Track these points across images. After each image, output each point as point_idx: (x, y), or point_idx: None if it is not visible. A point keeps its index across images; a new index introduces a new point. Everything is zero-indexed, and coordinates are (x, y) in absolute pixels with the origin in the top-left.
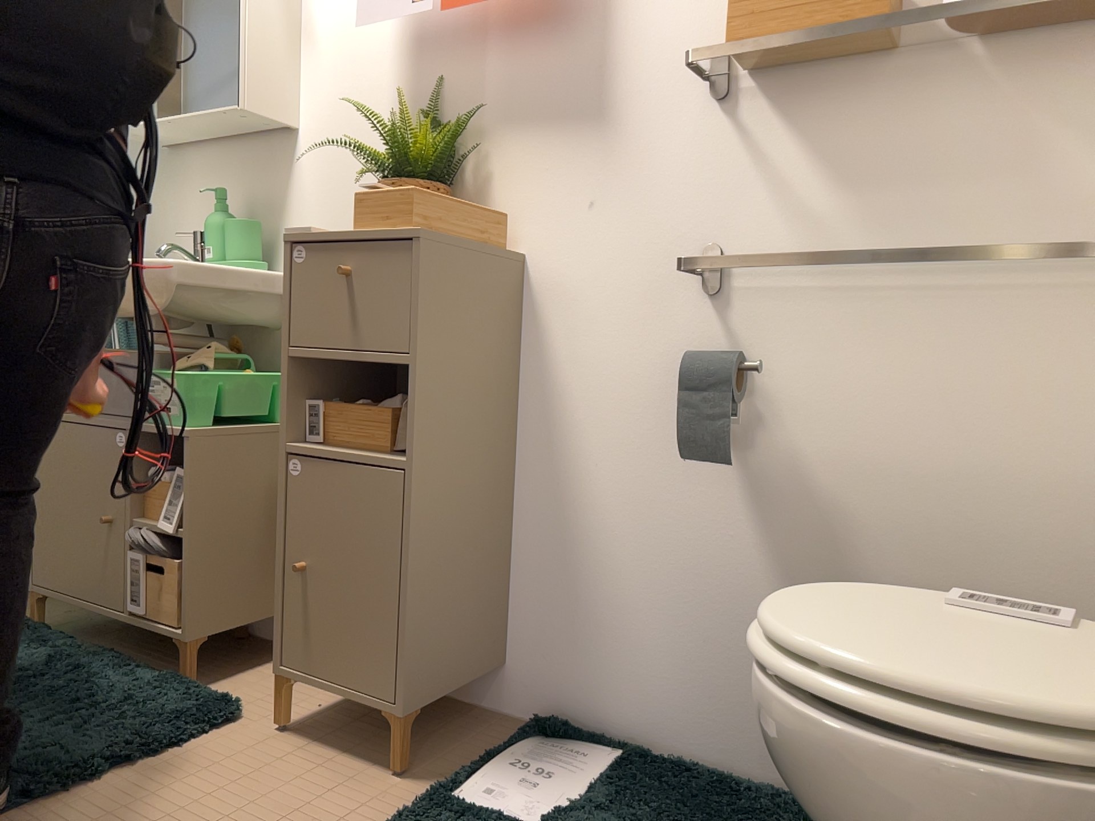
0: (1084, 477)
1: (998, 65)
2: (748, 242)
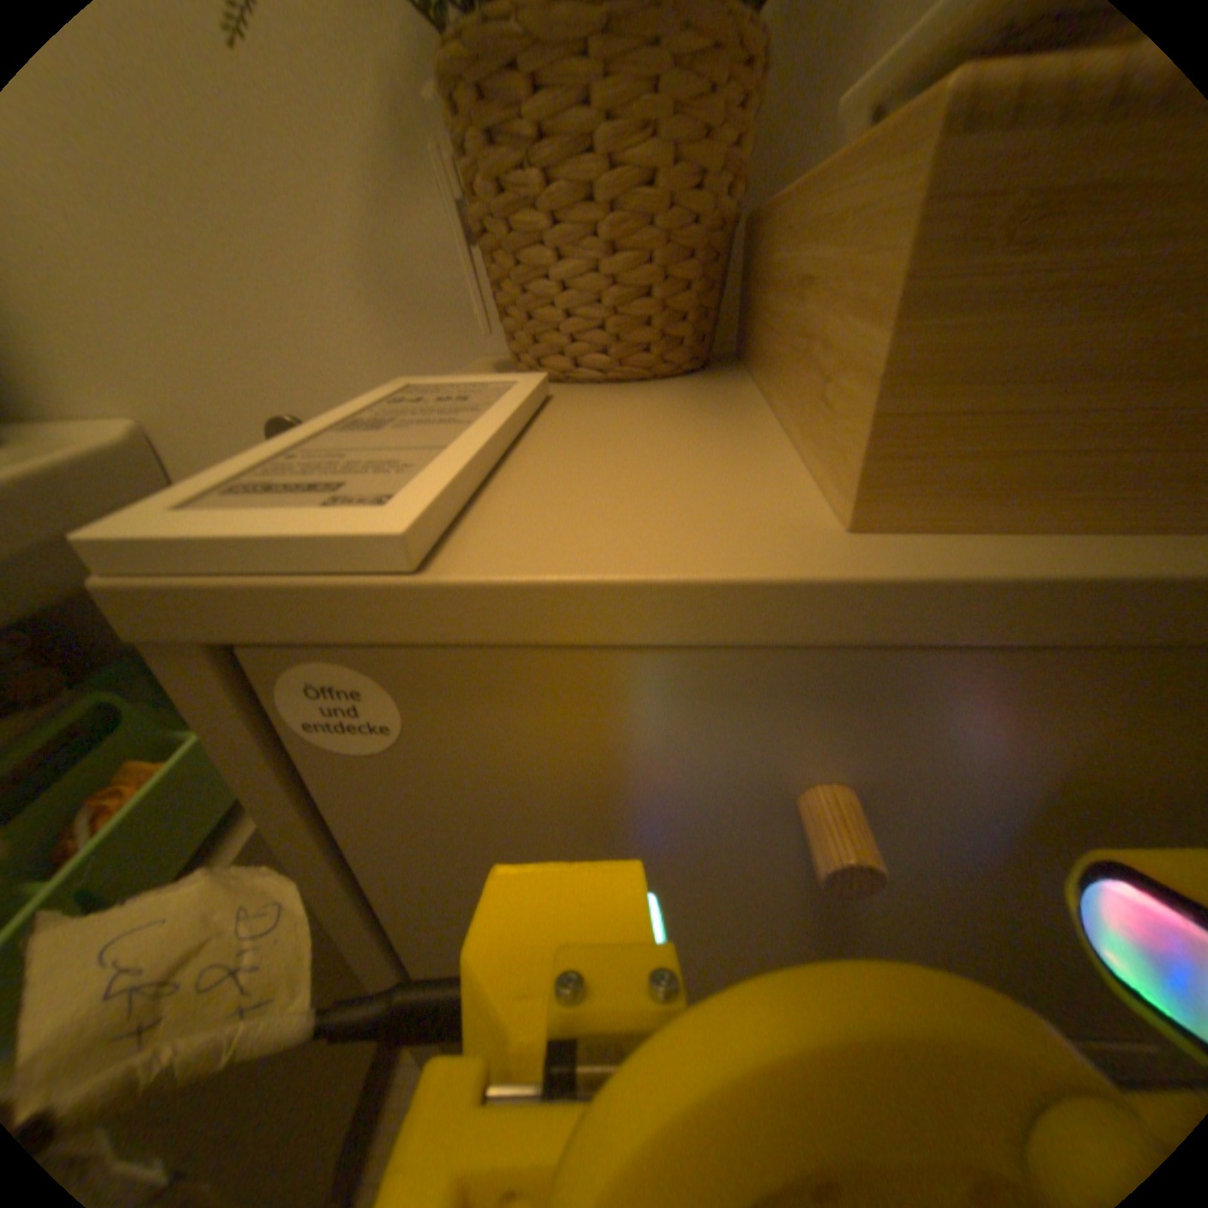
0: None
1: None
2: None
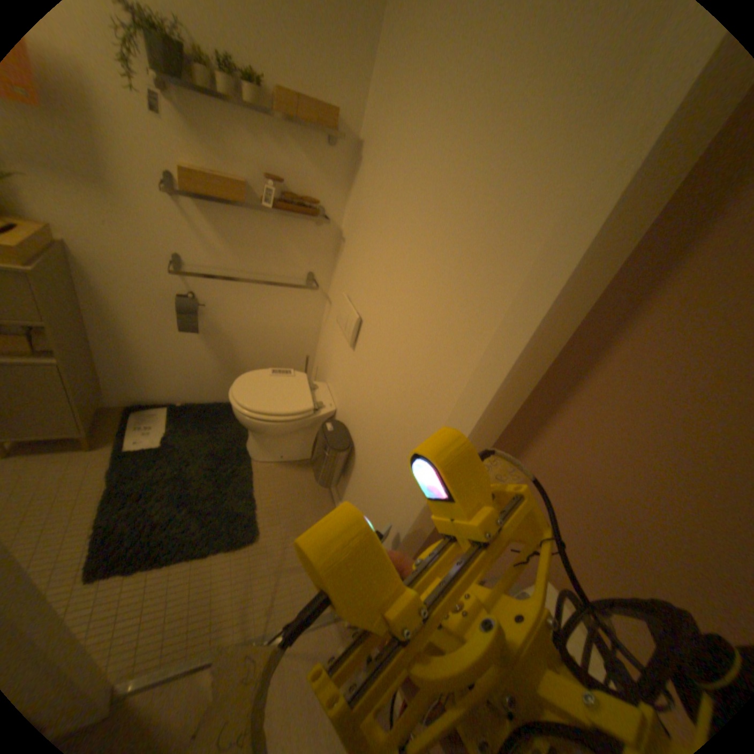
0: (294, 328)
1: (279, 216)
2: (194, 256)
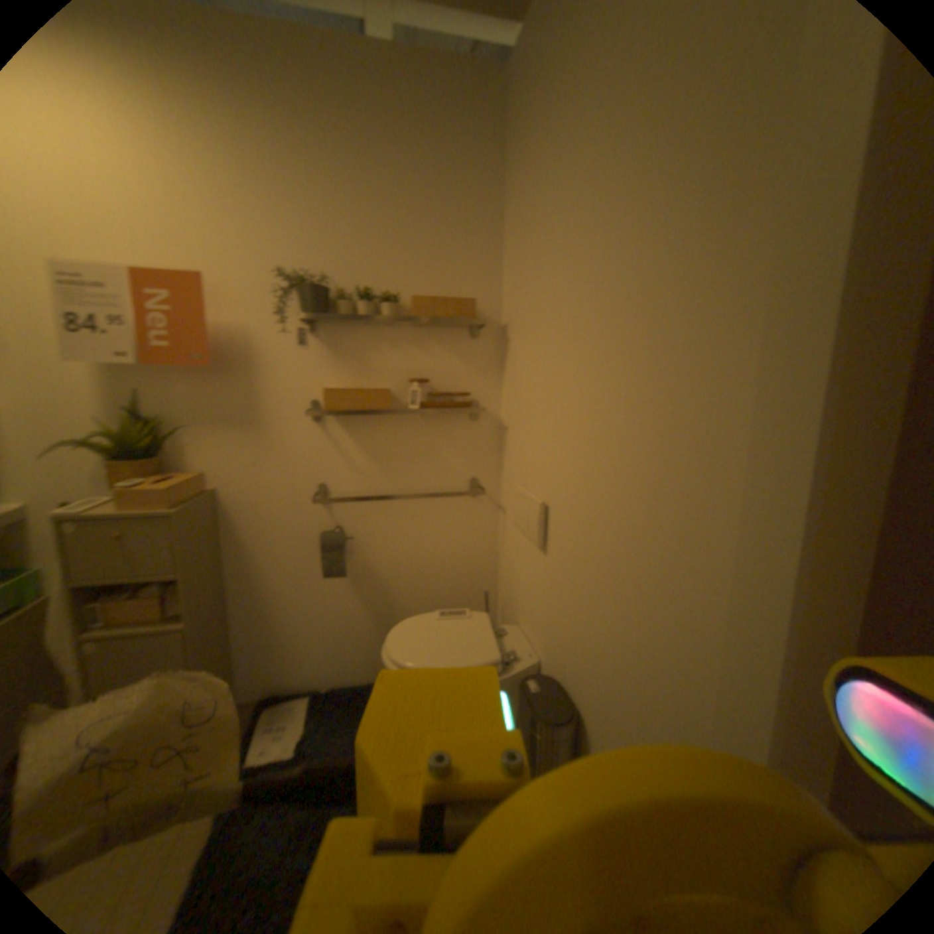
0: (463, 553)
1: (428, 418)
2: (340, 480)
